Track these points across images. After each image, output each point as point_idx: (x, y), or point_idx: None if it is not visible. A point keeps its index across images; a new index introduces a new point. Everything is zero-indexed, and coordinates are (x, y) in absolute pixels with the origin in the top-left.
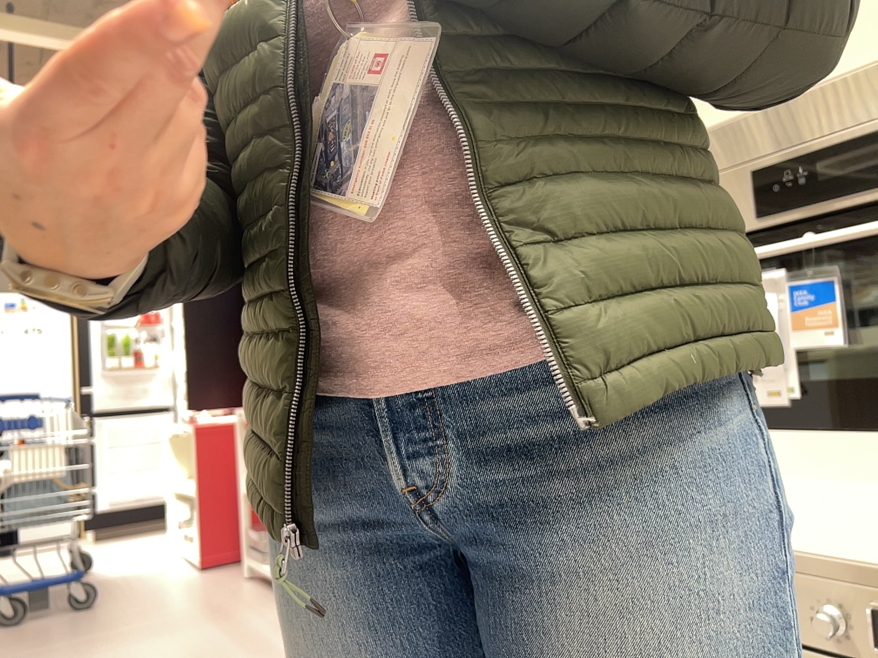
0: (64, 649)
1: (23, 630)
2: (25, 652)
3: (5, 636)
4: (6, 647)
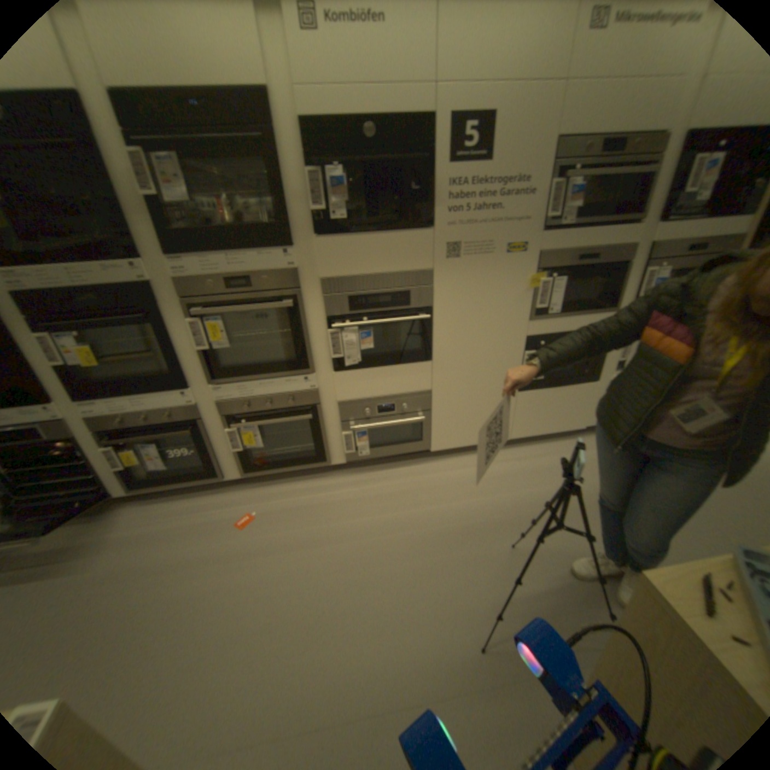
0: None
1: None
2: None
3: None
4: None
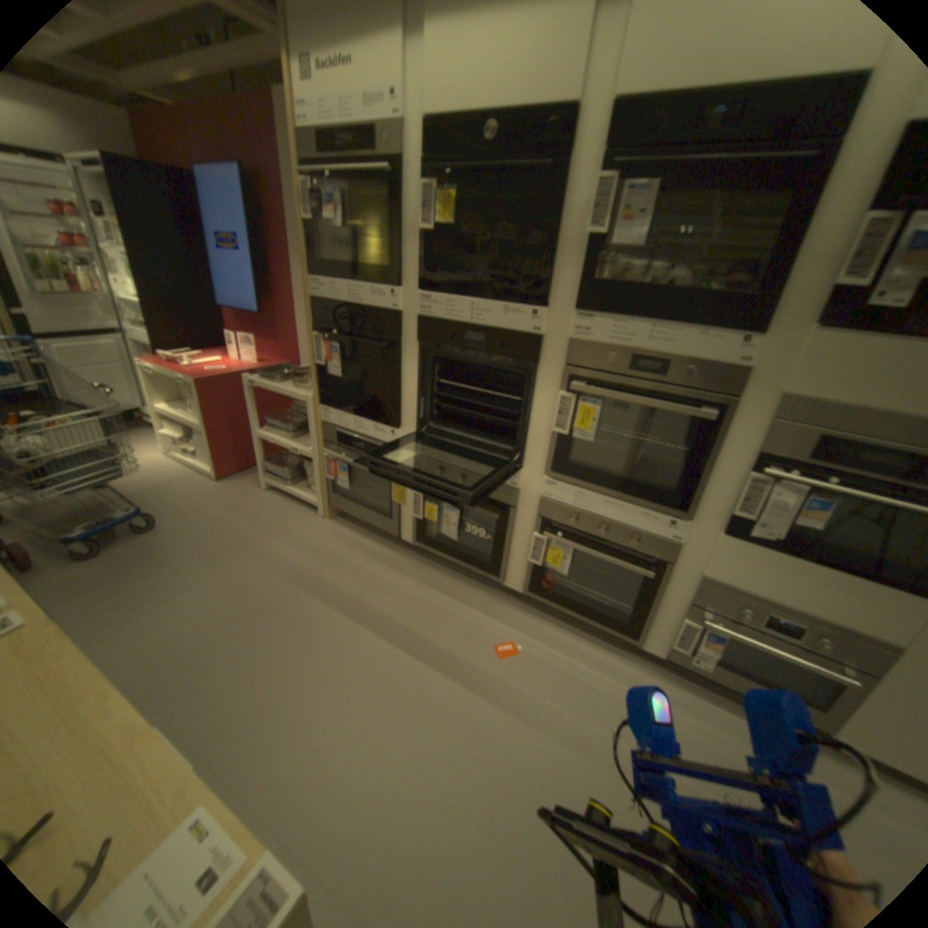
0: (171, 579)
1: (107, 562)
2: (135, 585)
3: (95, 571)
4: (109, 582)
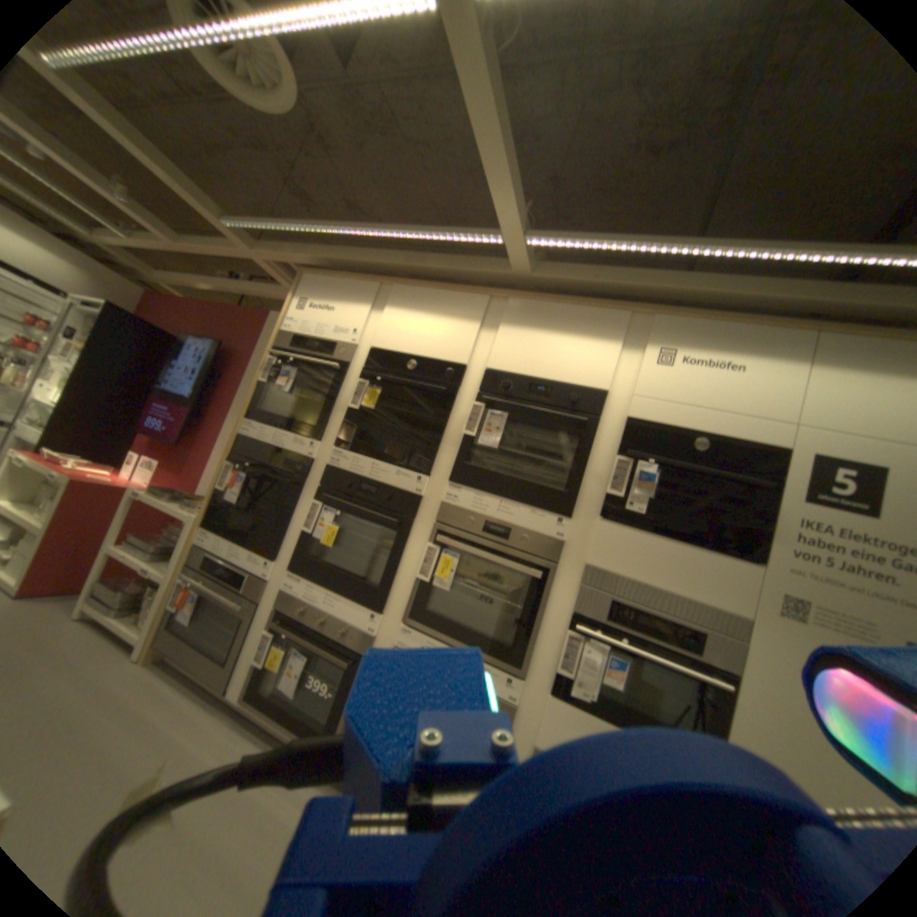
0: None
1: None
2: None
3: None
4: None
